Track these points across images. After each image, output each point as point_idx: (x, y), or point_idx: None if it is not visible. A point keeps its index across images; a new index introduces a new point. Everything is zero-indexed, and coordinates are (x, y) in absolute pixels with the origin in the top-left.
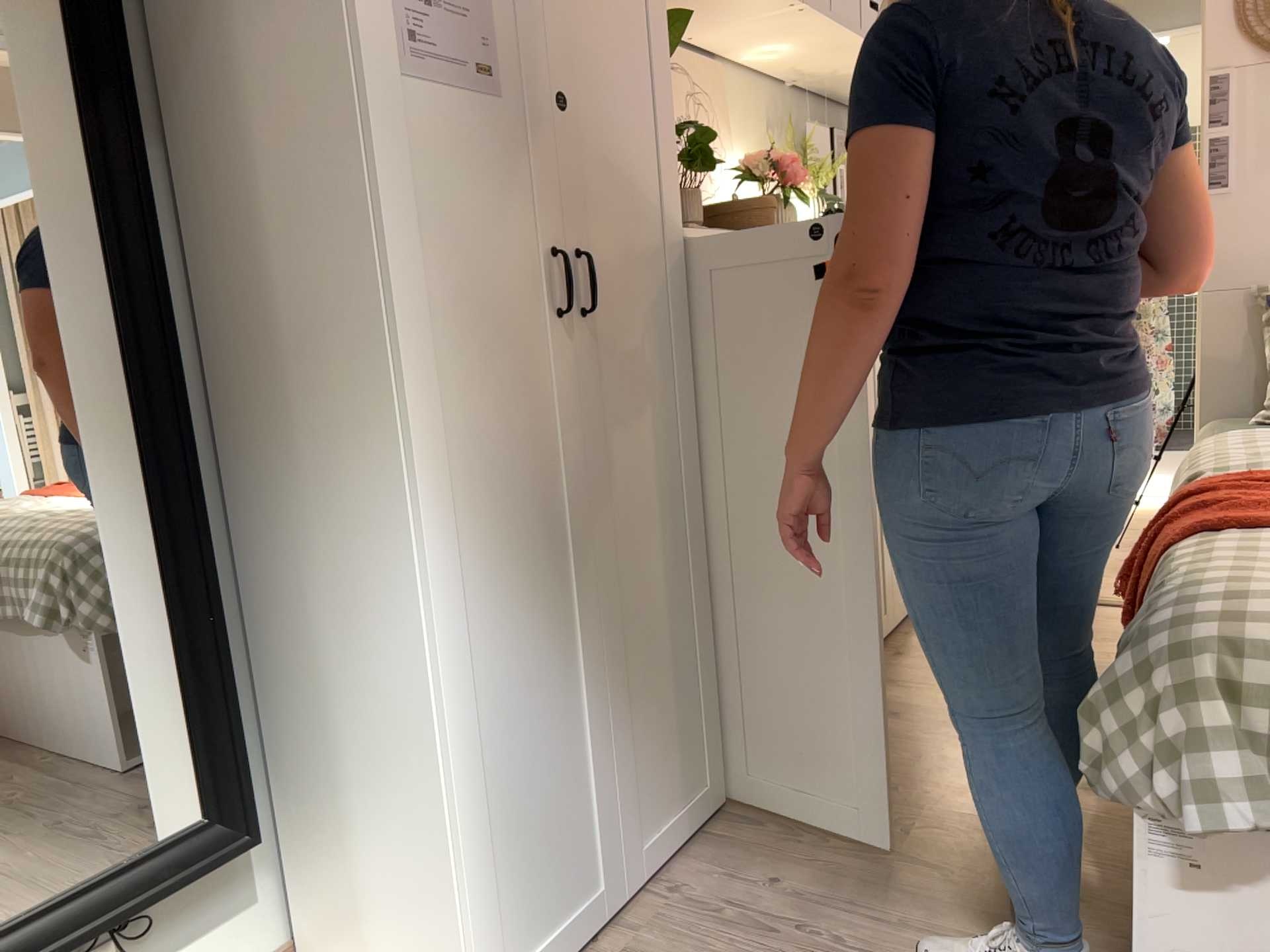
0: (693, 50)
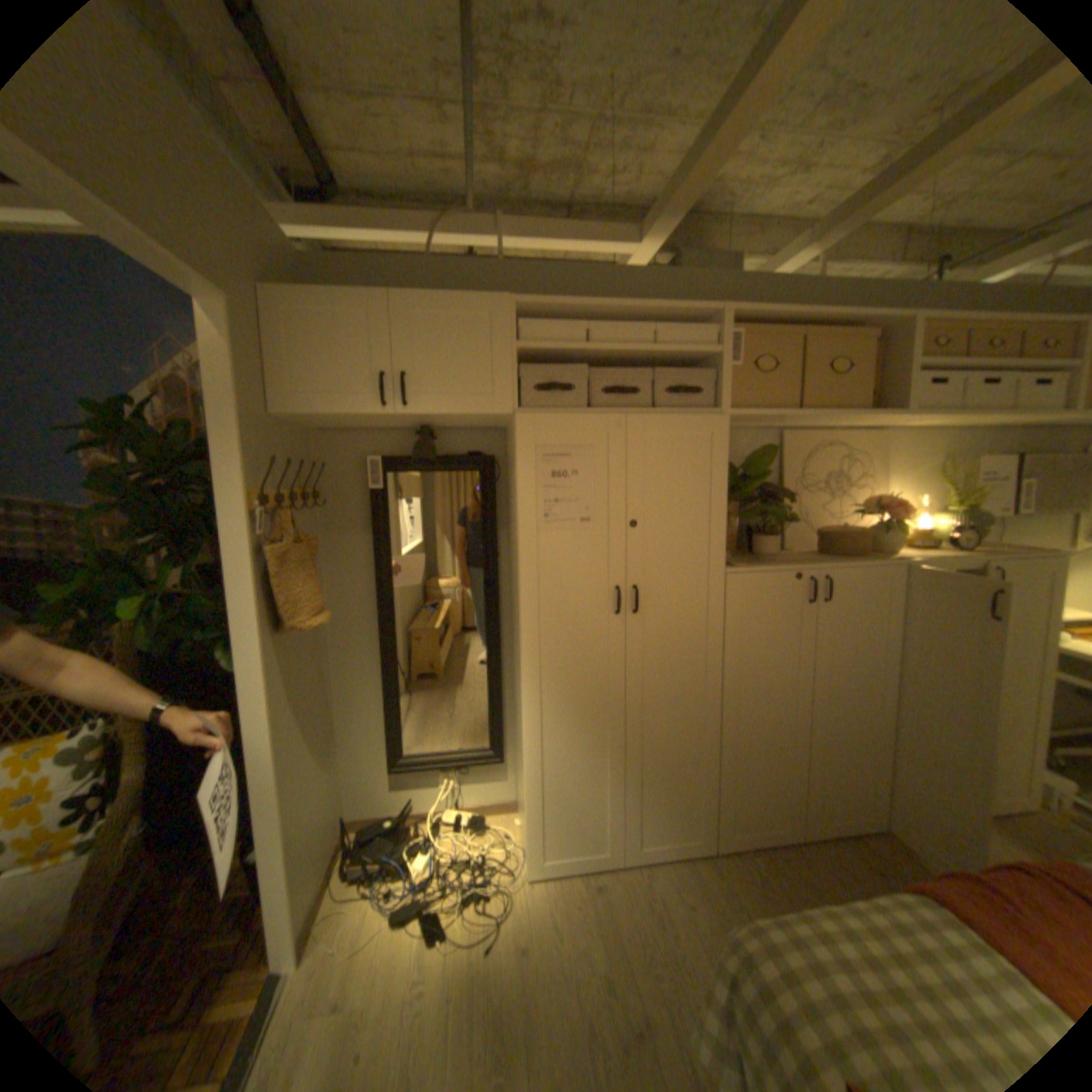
0: (865, 430)
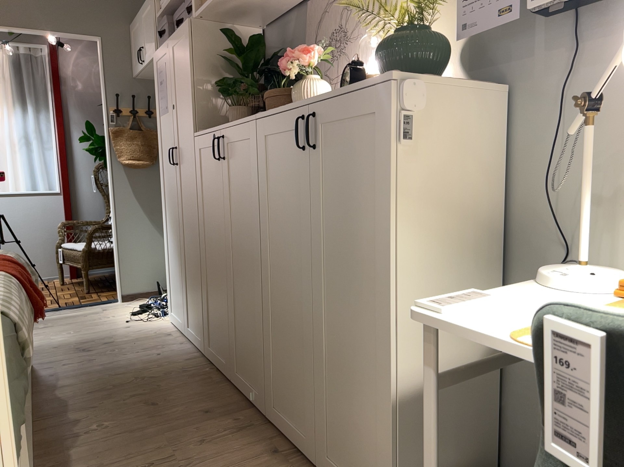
0: None
